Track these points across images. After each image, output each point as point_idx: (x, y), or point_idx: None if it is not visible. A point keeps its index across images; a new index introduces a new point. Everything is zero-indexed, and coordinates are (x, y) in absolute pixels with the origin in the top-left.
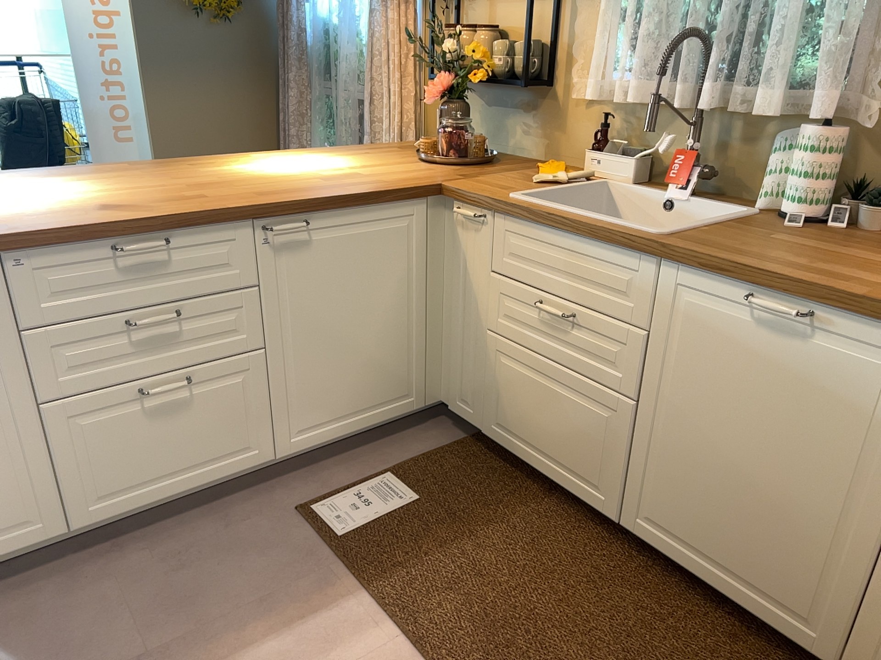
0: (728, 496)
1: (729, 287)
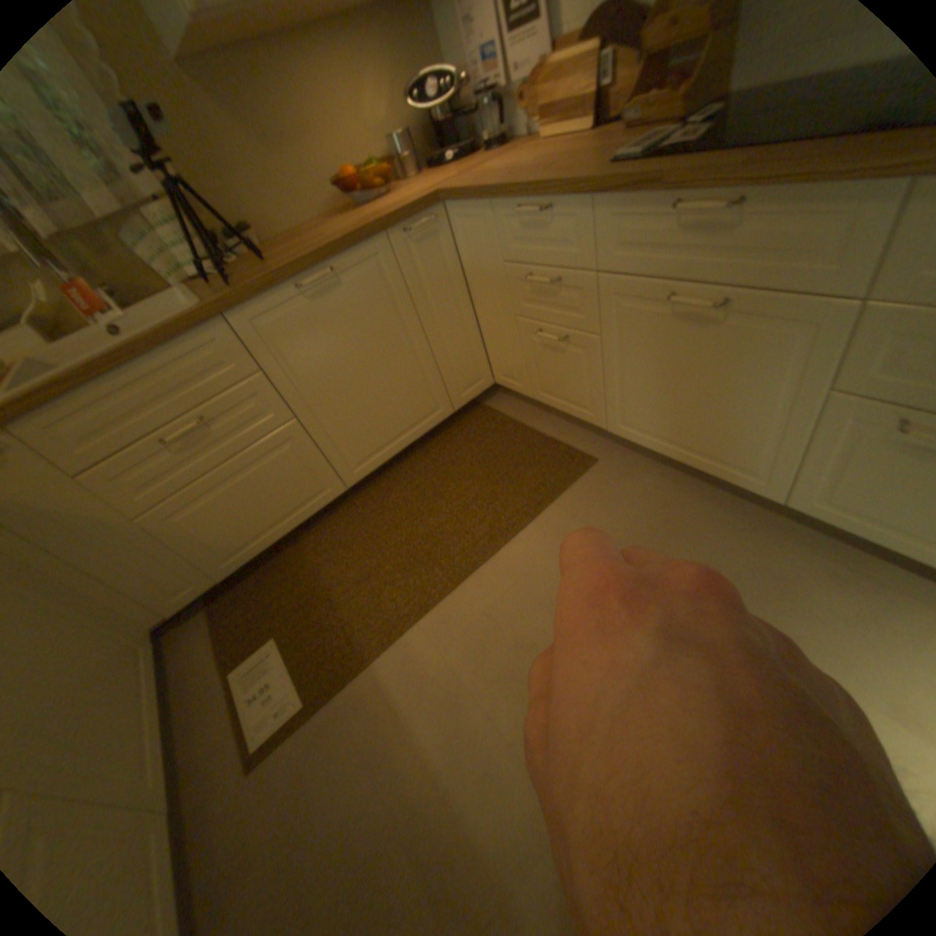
0: (374, 401)
1: (279, 292)
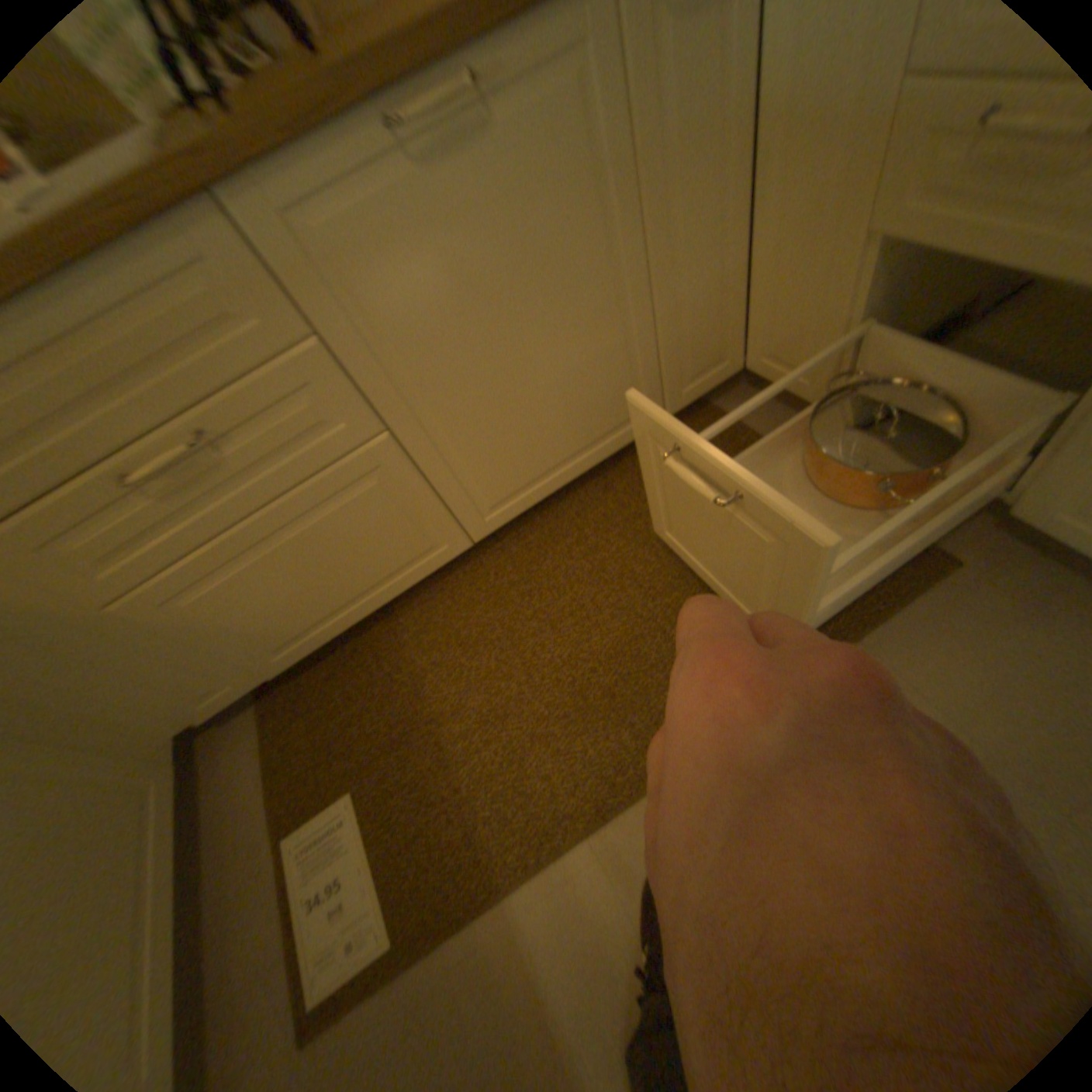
0: (535, 399)
1: (351, 139)
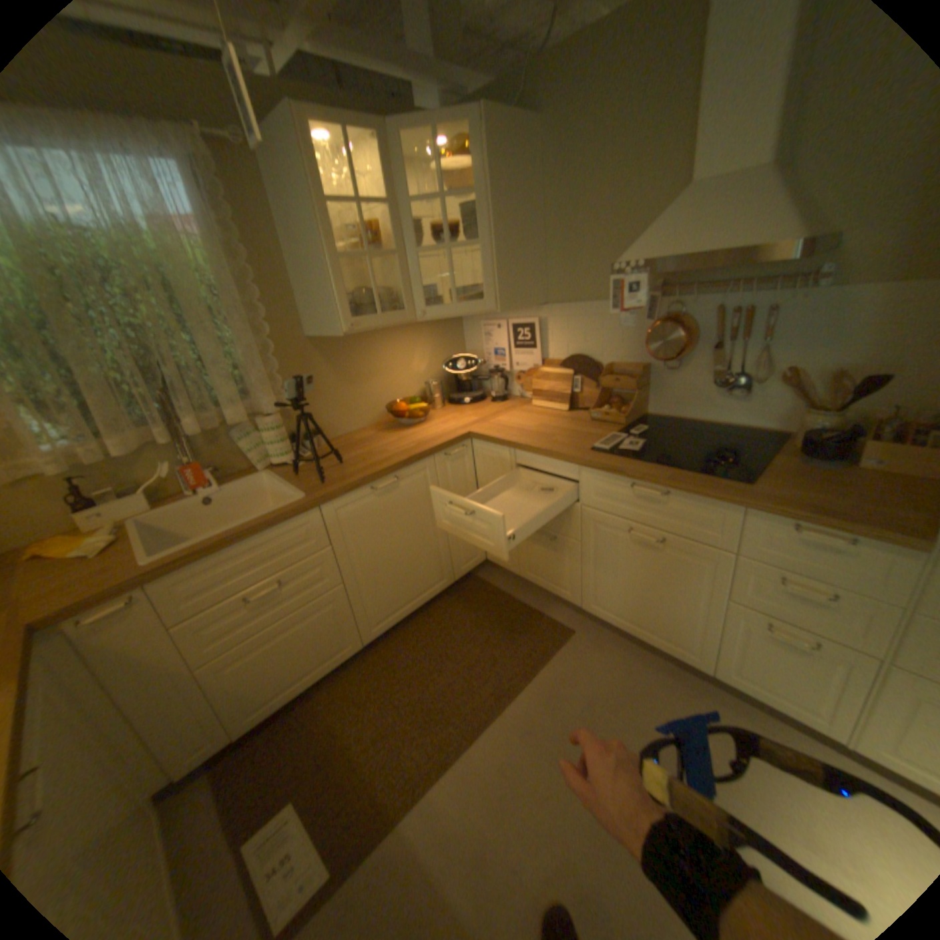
0: (401, 571)
1: (360, 492)
